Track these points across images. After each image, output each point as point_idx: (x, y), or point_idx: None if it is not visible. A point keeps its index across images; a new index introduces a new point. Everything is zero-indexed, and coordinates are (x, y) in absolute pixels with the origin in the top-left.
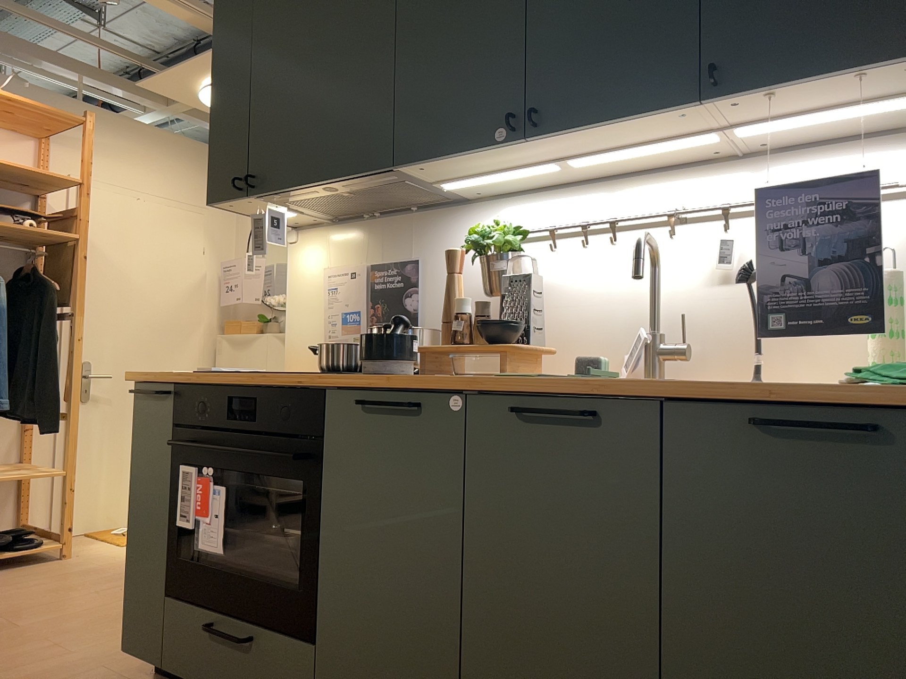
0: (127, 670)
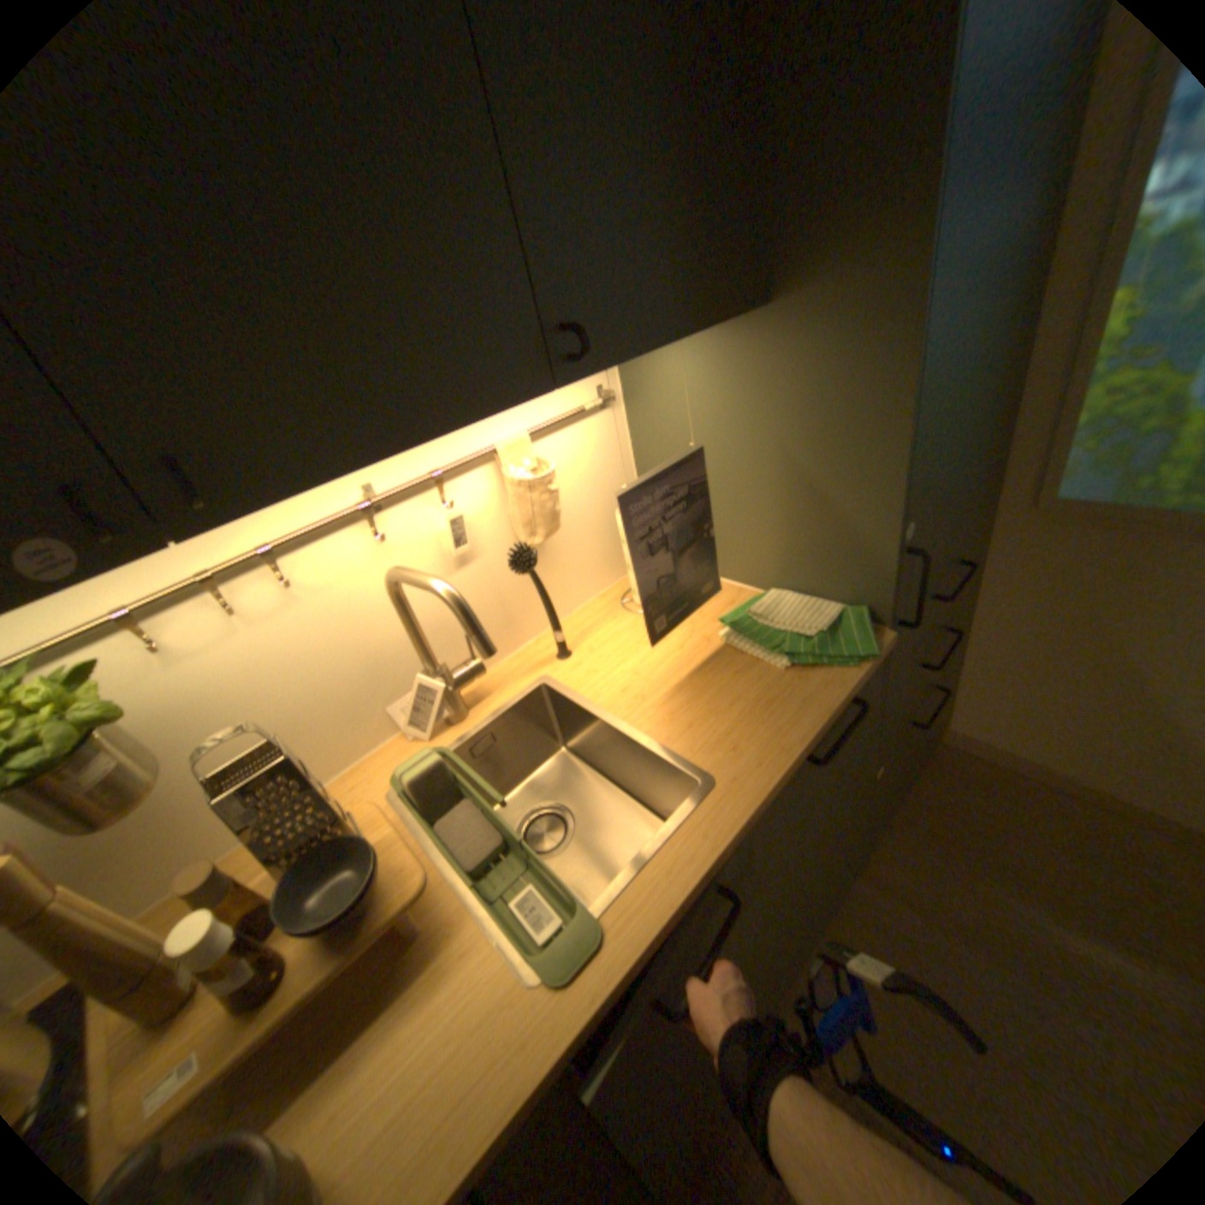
0: None
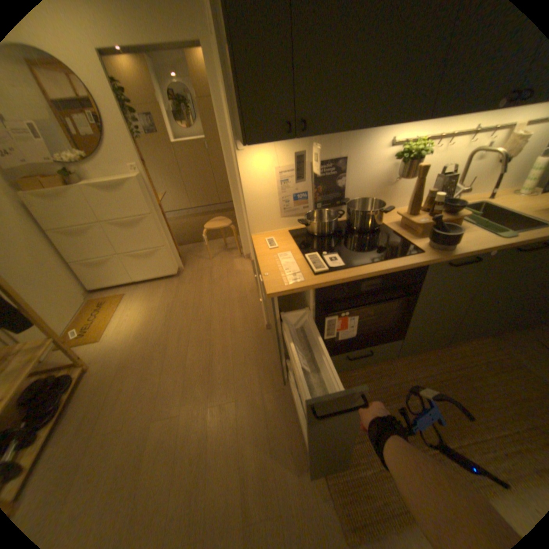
0: (272, 386)
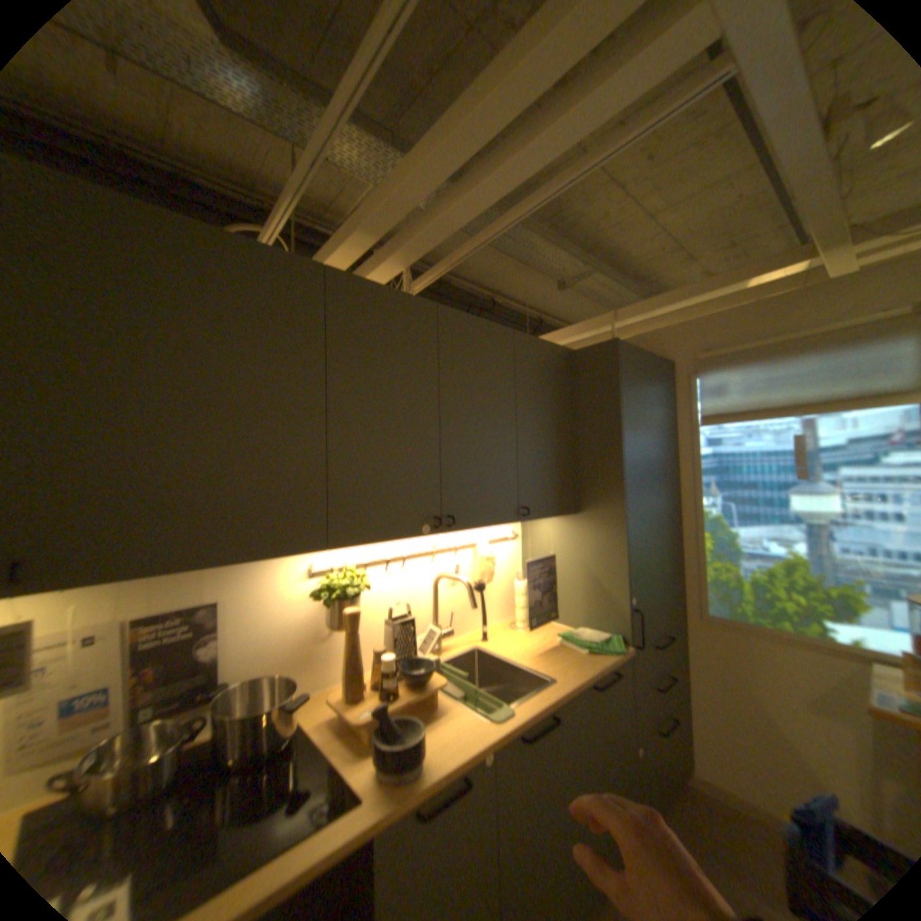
0: None
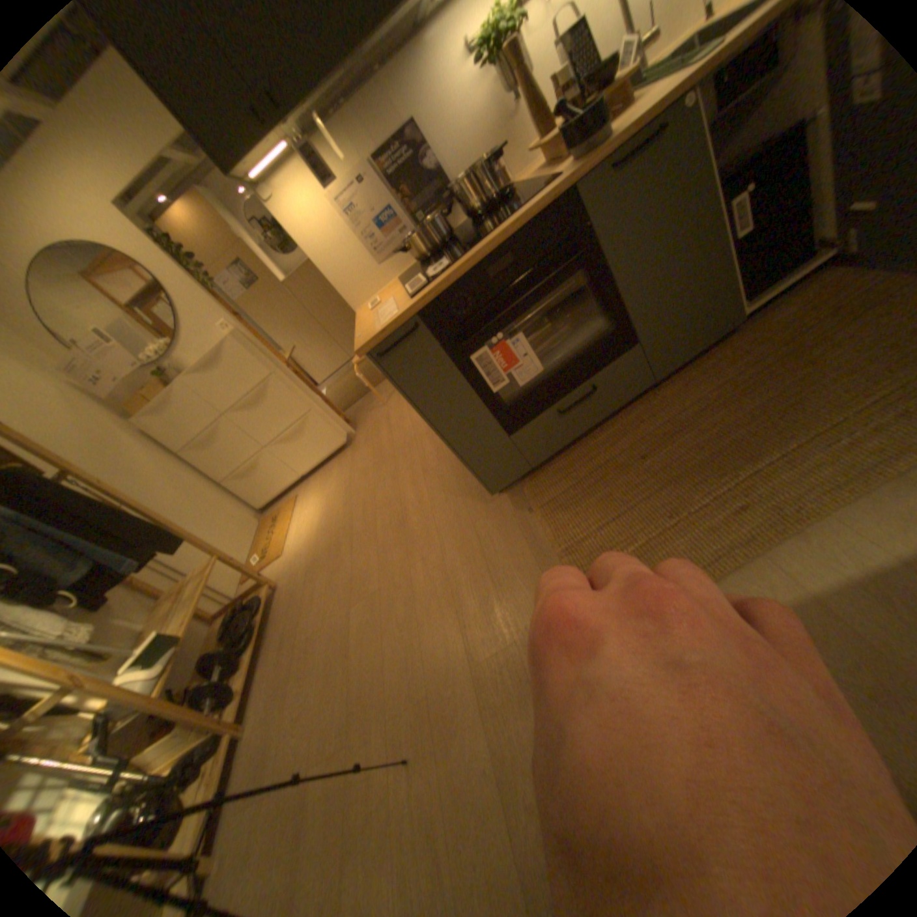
0: (484, 508)
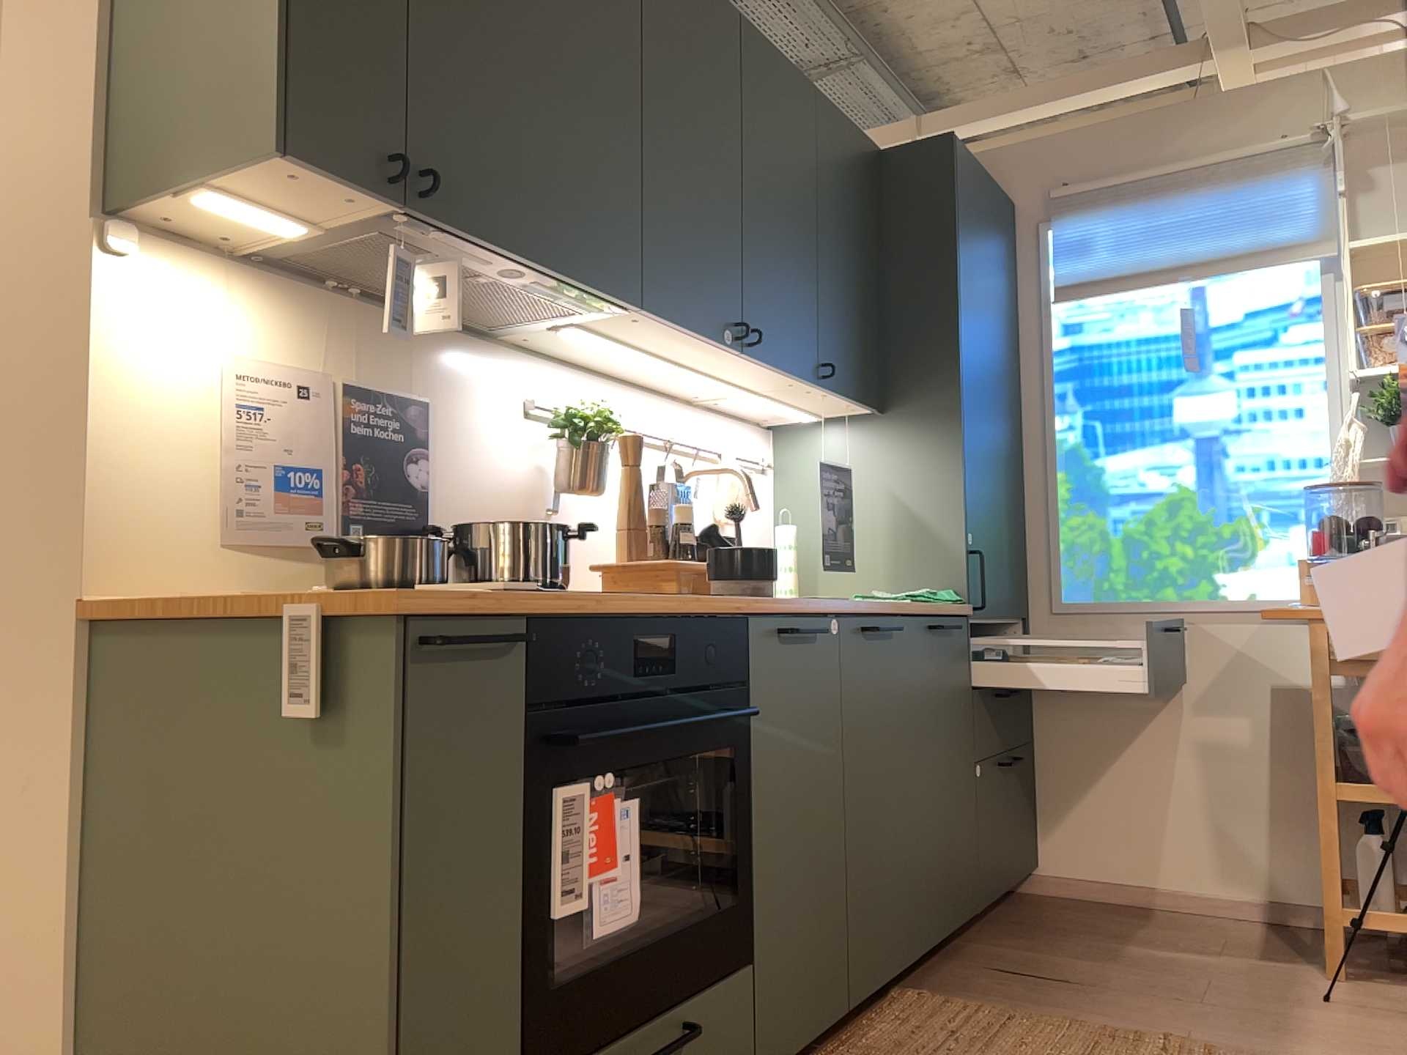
0: None
